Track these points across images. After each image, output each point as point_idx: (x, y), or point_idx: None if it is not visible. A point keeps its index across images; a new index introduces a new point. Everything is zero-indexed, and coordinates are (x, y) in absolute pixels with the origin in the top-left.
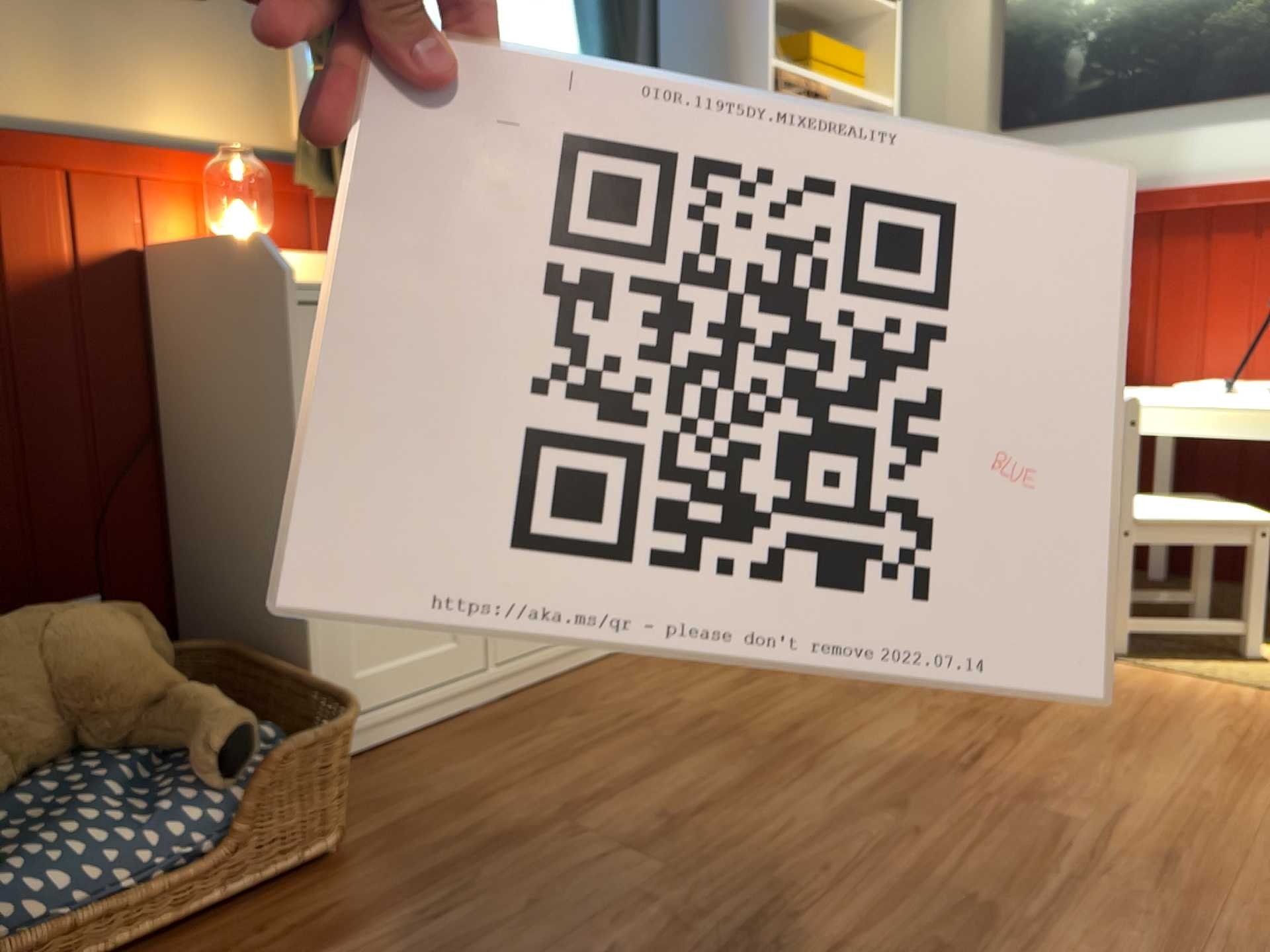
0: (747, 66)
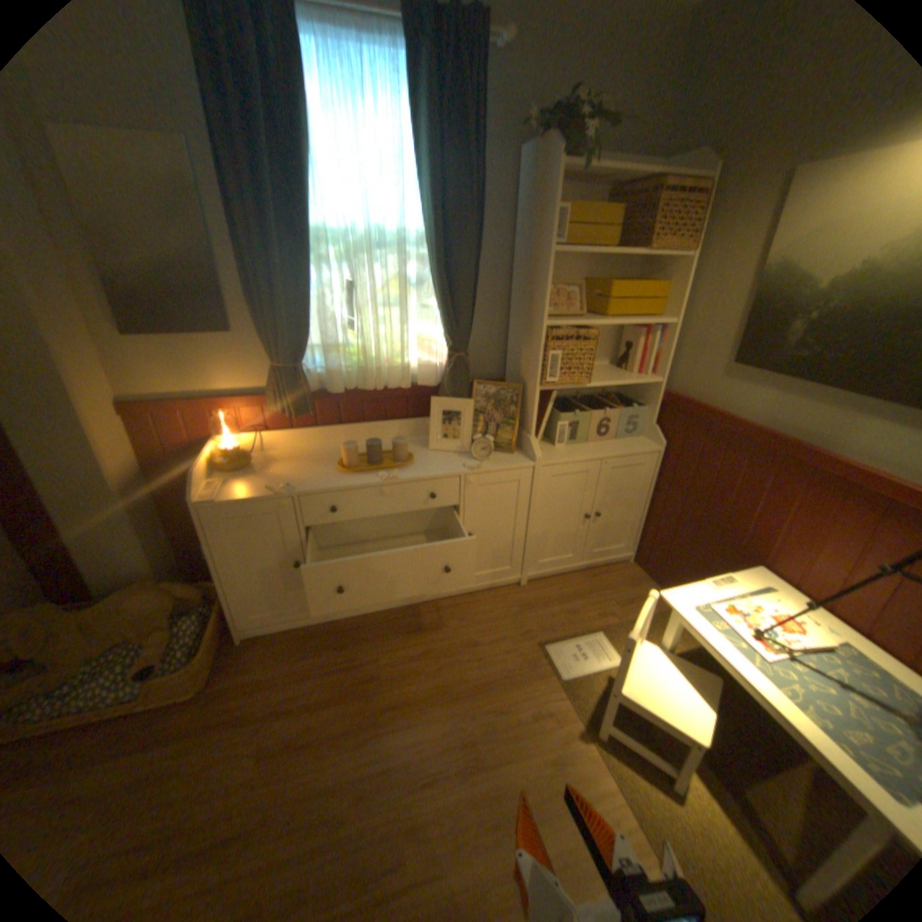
0: (535, 324)
